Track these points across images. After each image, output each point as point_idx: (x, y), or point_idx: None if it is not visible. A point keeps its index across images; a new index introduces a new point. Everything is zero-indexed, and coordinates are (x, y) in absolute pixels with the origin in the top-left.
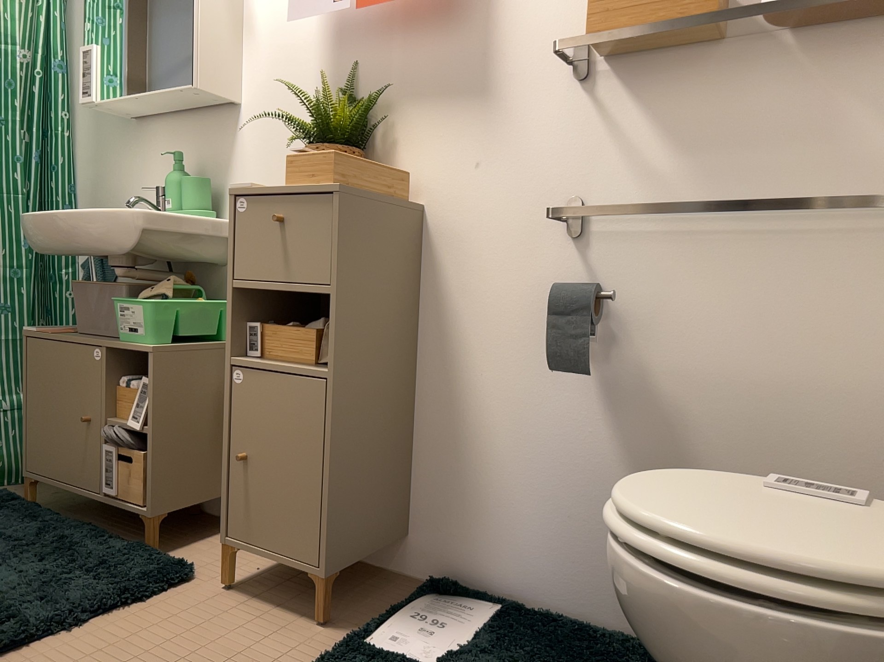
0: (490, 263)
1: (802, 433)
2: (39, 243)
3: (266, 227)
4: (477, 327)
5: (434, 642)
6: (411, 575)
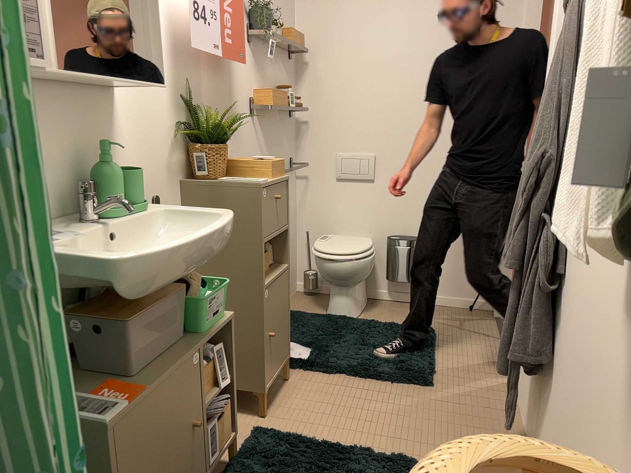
0: None
1: None
2: (173, 272)
3: (273, 203)
4: None
5: (297, 346)
6: None
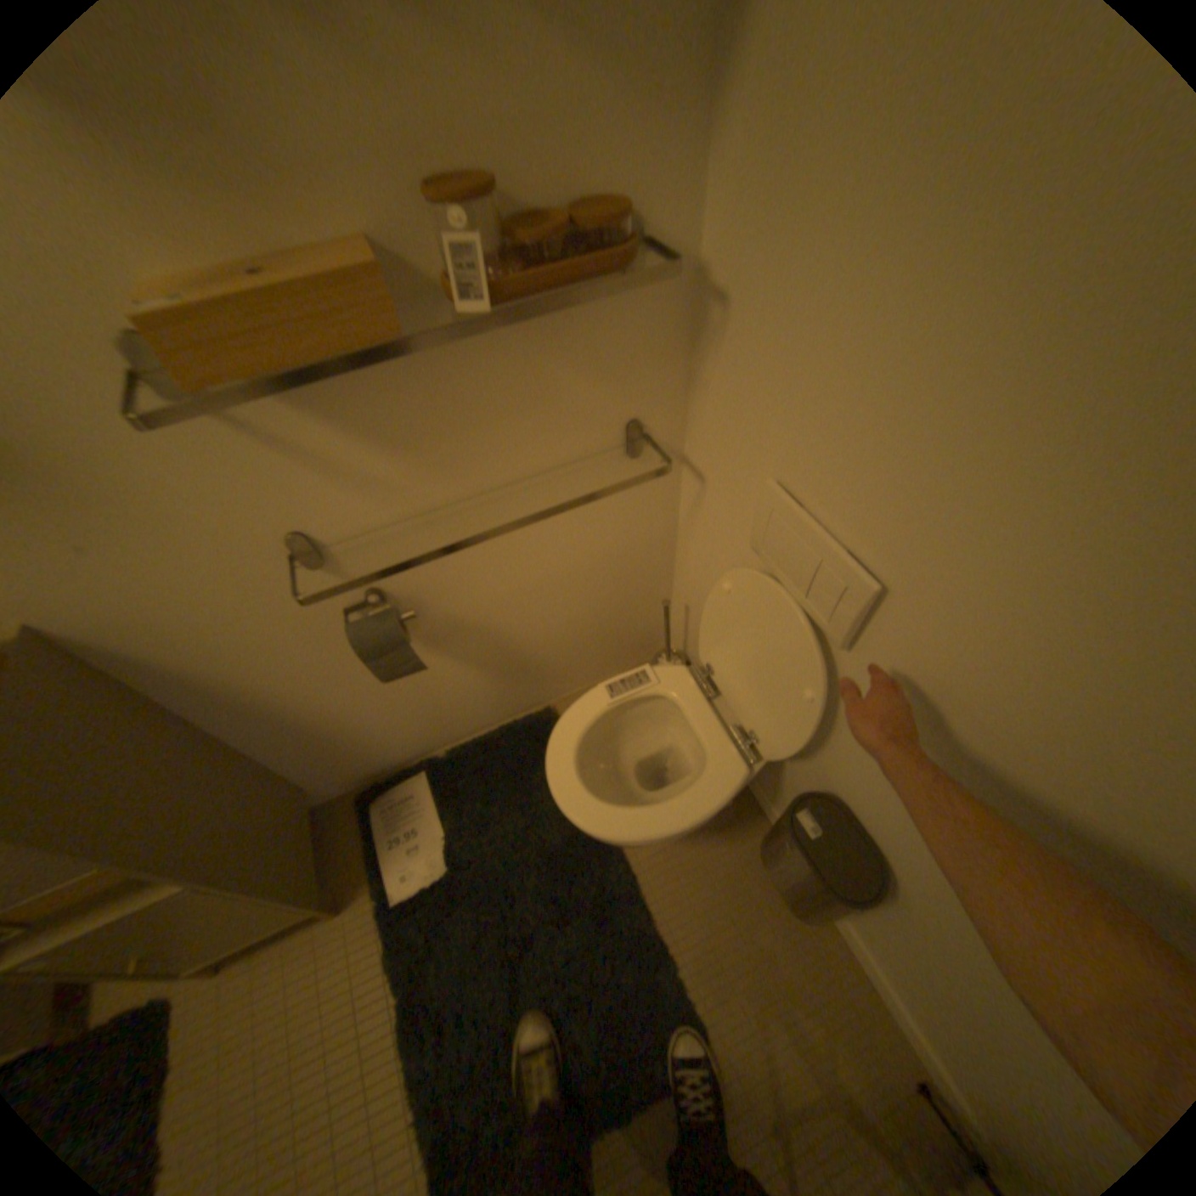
0: (219, 626)
1: (572, 593)
2: None
3: None
4: (253, 672)
5: (423, 851)
6: (328, 799)
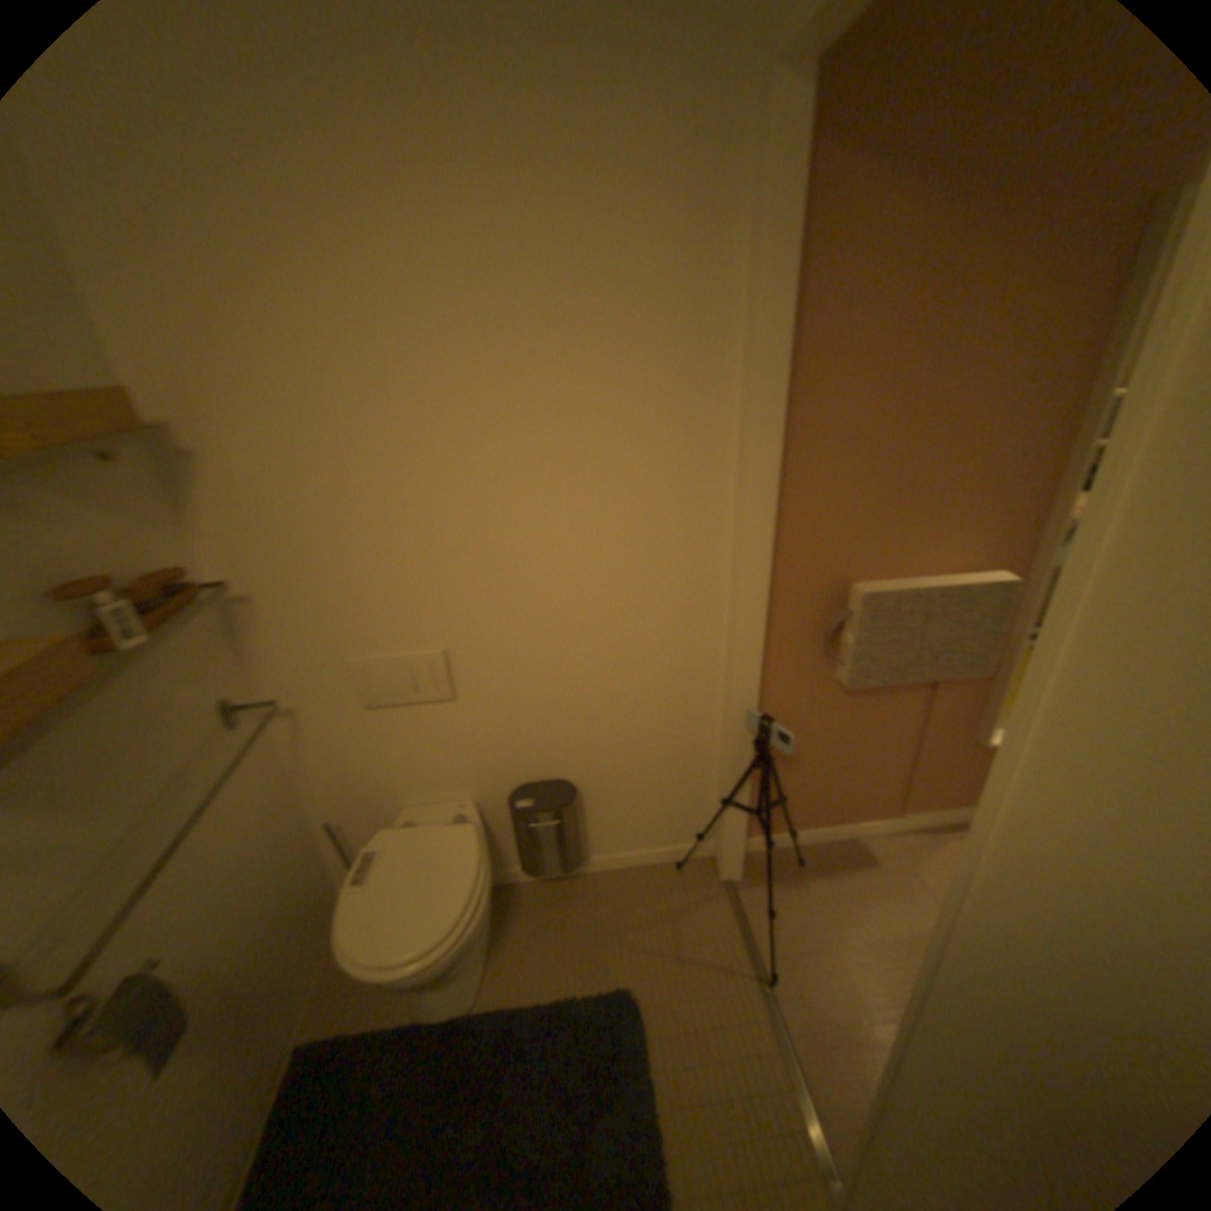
0: None
1: (249, 885)
2: None
3: None
4: None
5: None
6: None
